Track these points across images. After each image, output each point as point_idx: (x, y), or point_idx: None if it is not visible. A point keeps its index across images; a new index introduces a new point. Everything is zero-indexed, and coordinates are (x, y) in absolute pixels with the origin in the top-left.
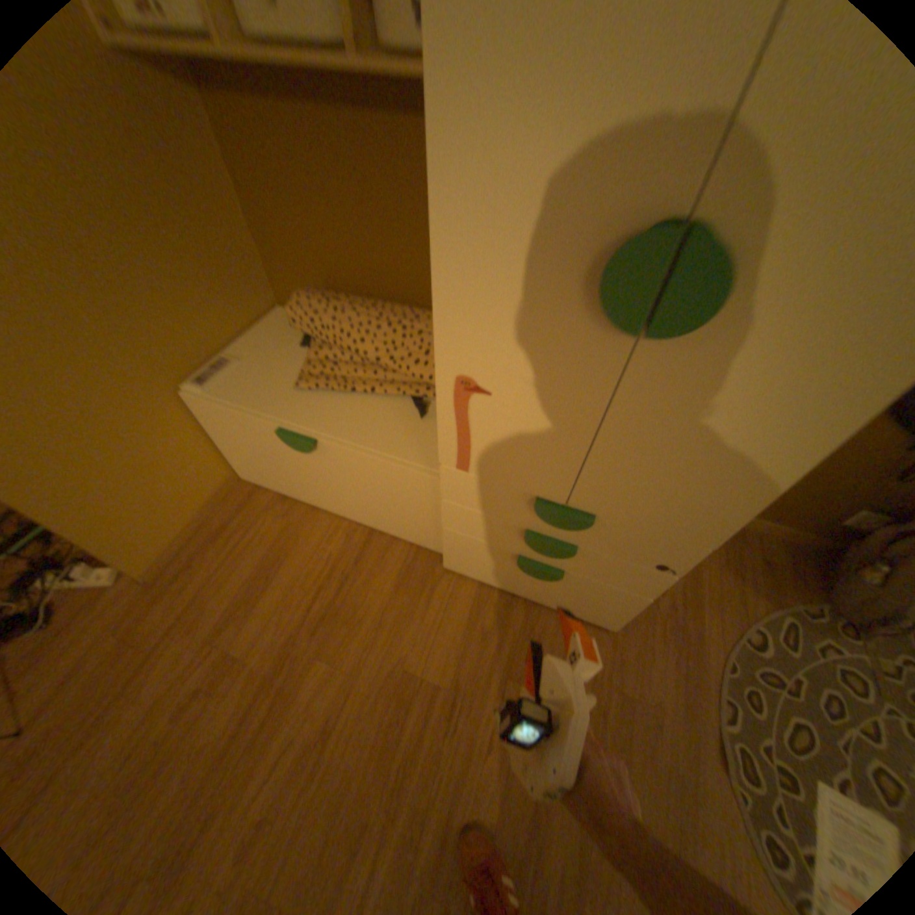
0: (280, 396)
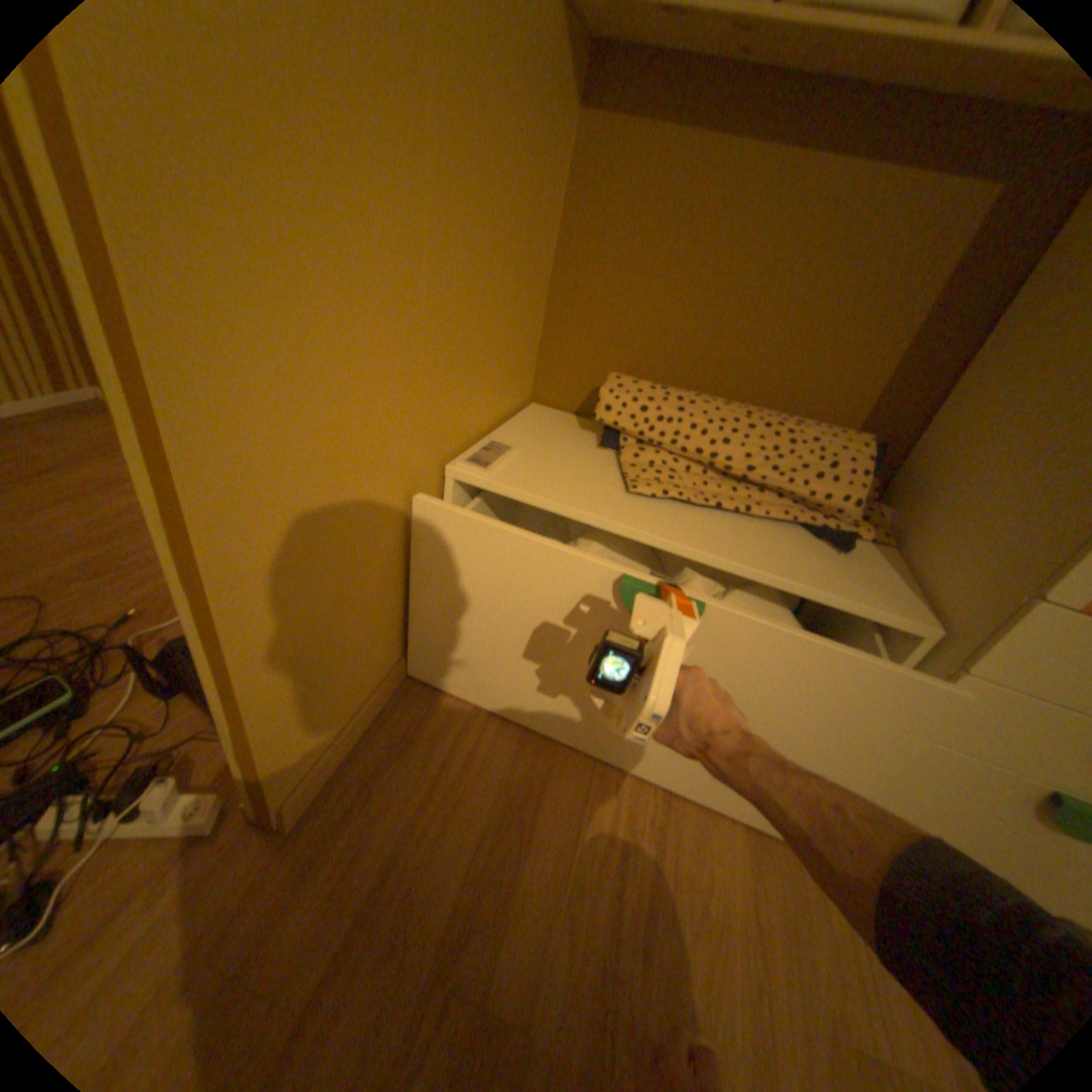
0: (610, 497)
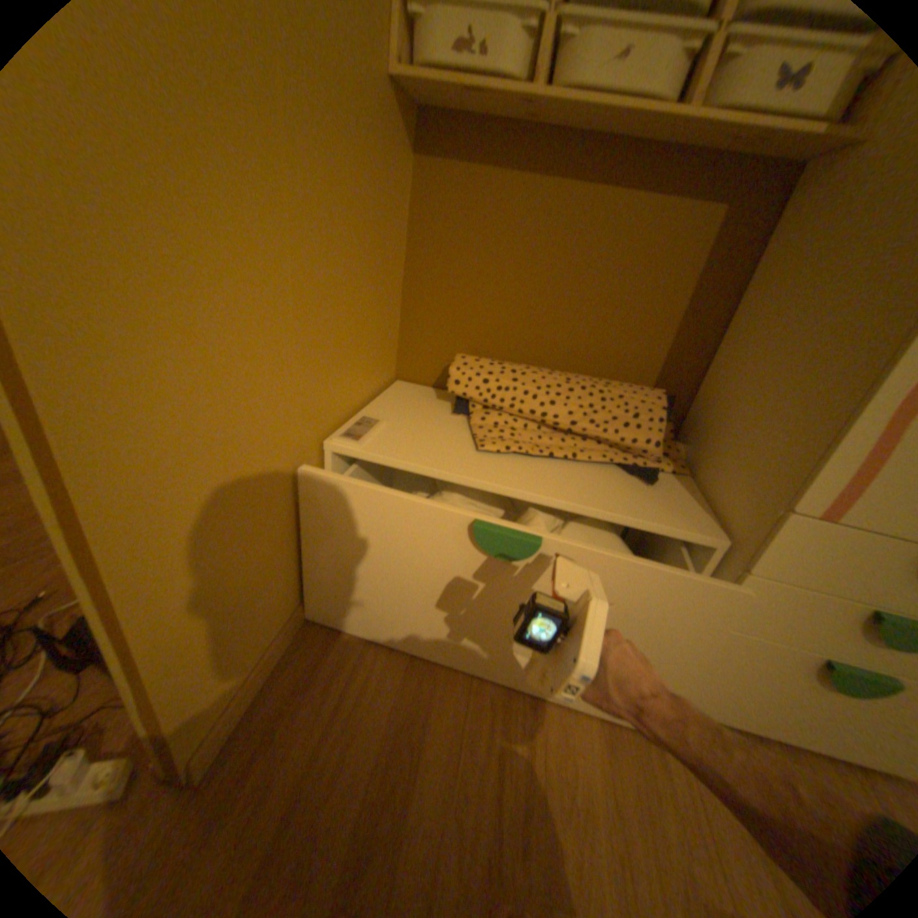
0: (463, 456)
